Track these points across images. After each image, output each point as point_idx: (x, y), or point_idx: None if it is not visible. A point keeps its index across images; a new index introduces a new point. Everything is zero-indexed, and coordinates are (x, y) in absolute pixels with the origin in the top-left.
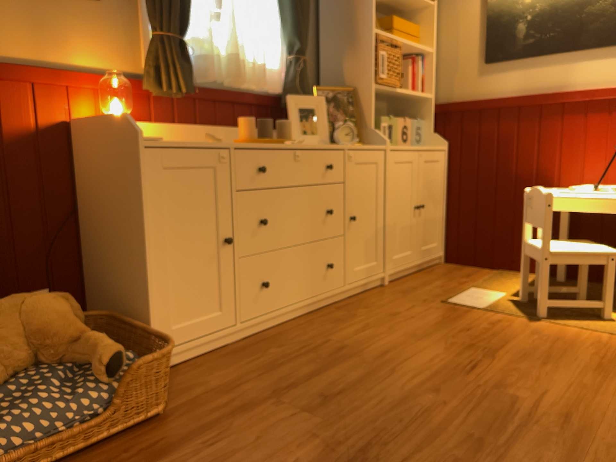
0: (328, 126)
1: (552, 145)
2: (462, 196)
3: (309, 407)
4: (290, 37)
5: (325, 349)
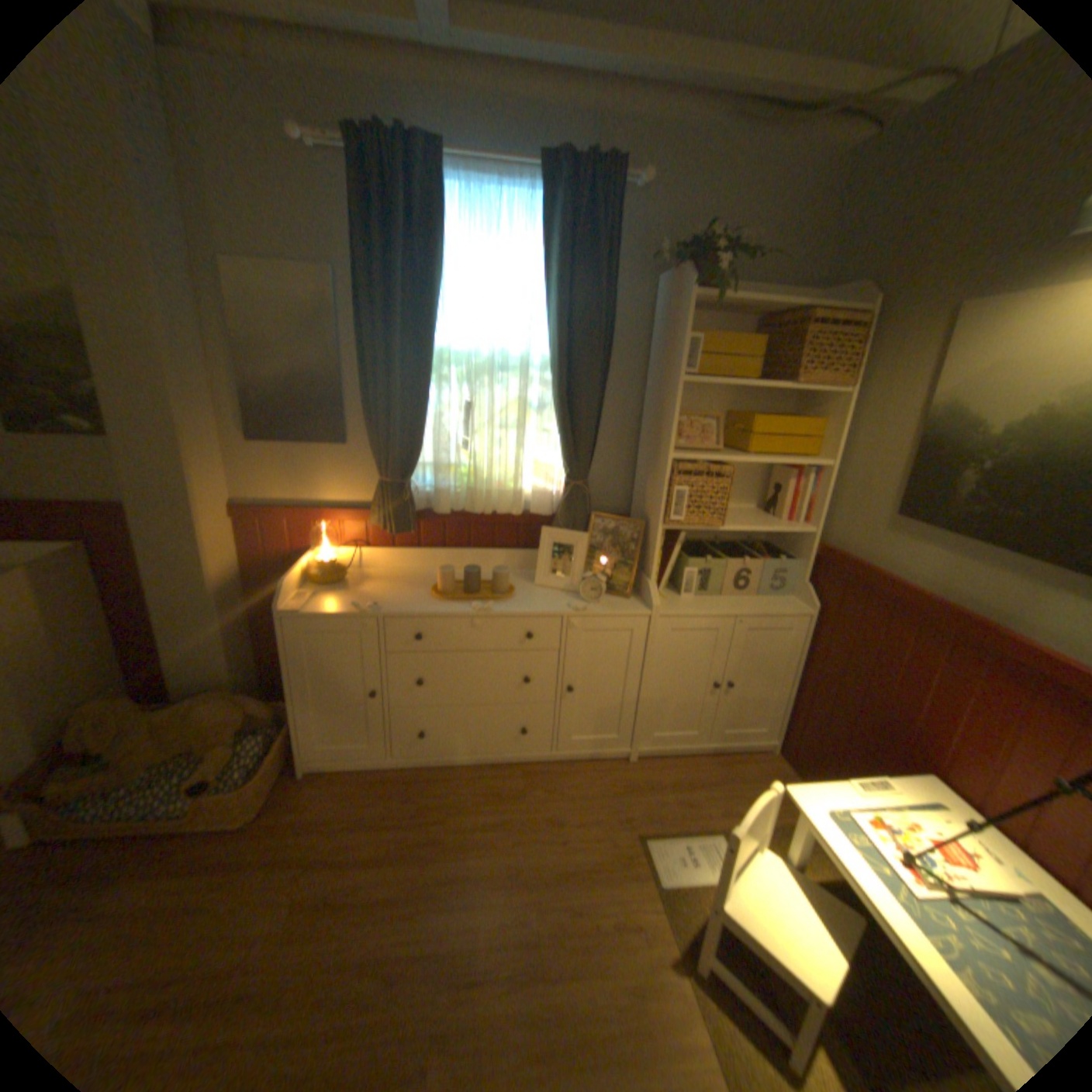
0: (580, 573)
1: (959, 710)
2: (820, 692)
3: (300, 908)
4: (561, 459)
5: (421, 836)
